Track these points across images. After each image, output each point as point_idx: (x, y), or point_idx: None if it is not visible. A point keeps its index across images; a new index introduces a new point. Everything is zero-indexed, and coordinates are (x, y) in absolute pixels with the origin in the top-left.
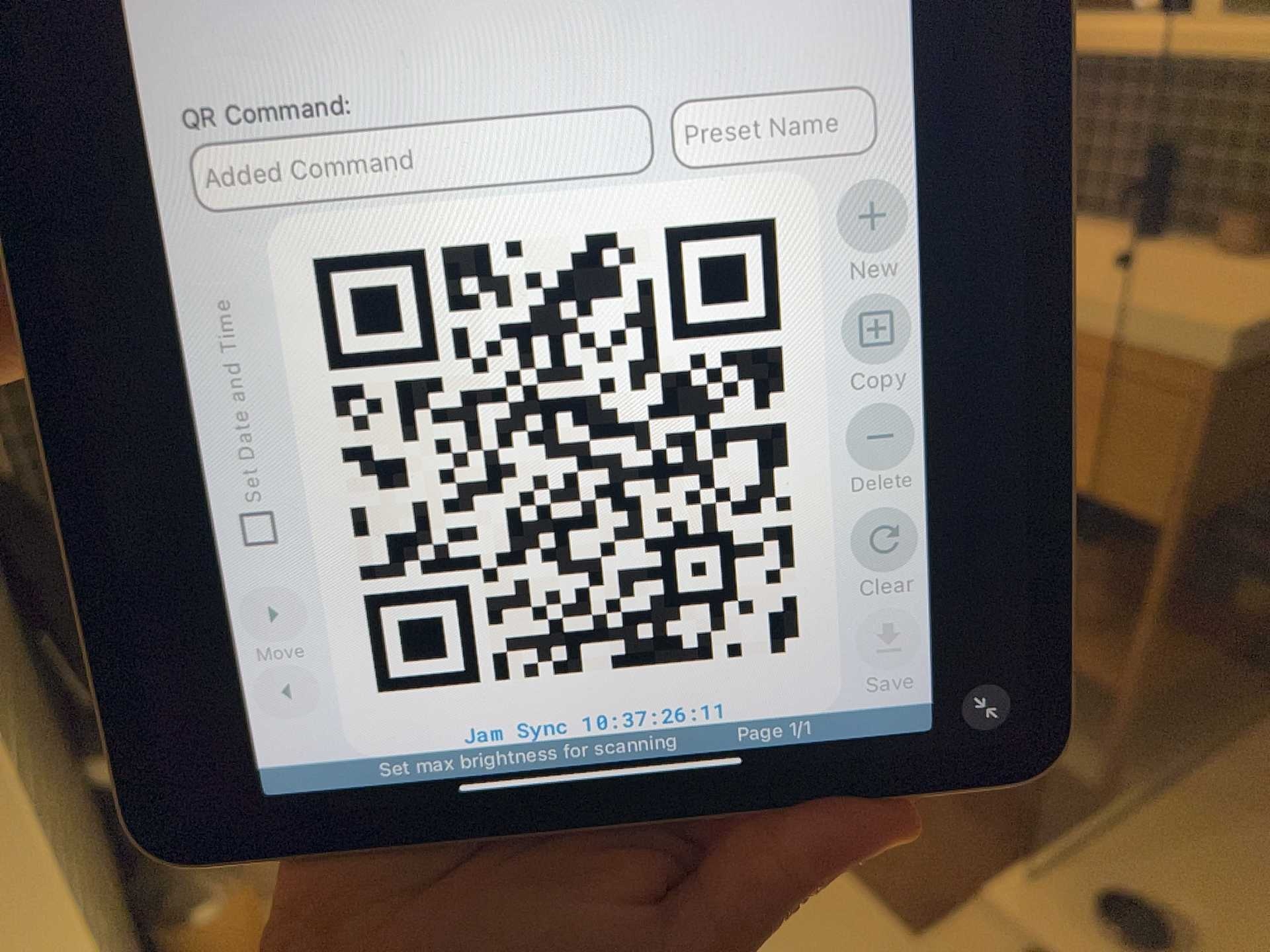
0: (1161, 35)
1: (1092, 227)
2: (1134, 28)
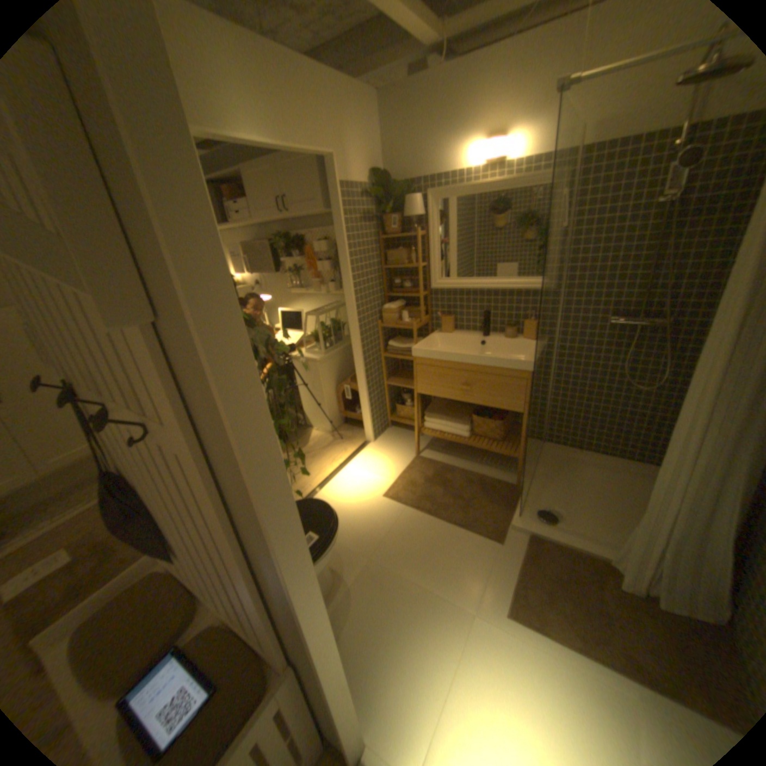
0: (482, 285)
1: (465, 333)
2: (475, 283)
